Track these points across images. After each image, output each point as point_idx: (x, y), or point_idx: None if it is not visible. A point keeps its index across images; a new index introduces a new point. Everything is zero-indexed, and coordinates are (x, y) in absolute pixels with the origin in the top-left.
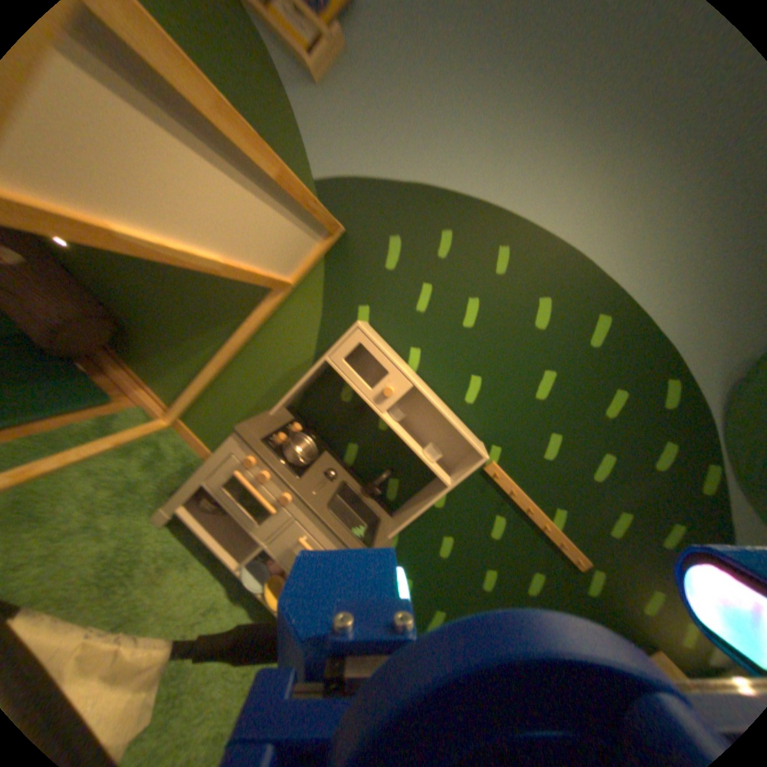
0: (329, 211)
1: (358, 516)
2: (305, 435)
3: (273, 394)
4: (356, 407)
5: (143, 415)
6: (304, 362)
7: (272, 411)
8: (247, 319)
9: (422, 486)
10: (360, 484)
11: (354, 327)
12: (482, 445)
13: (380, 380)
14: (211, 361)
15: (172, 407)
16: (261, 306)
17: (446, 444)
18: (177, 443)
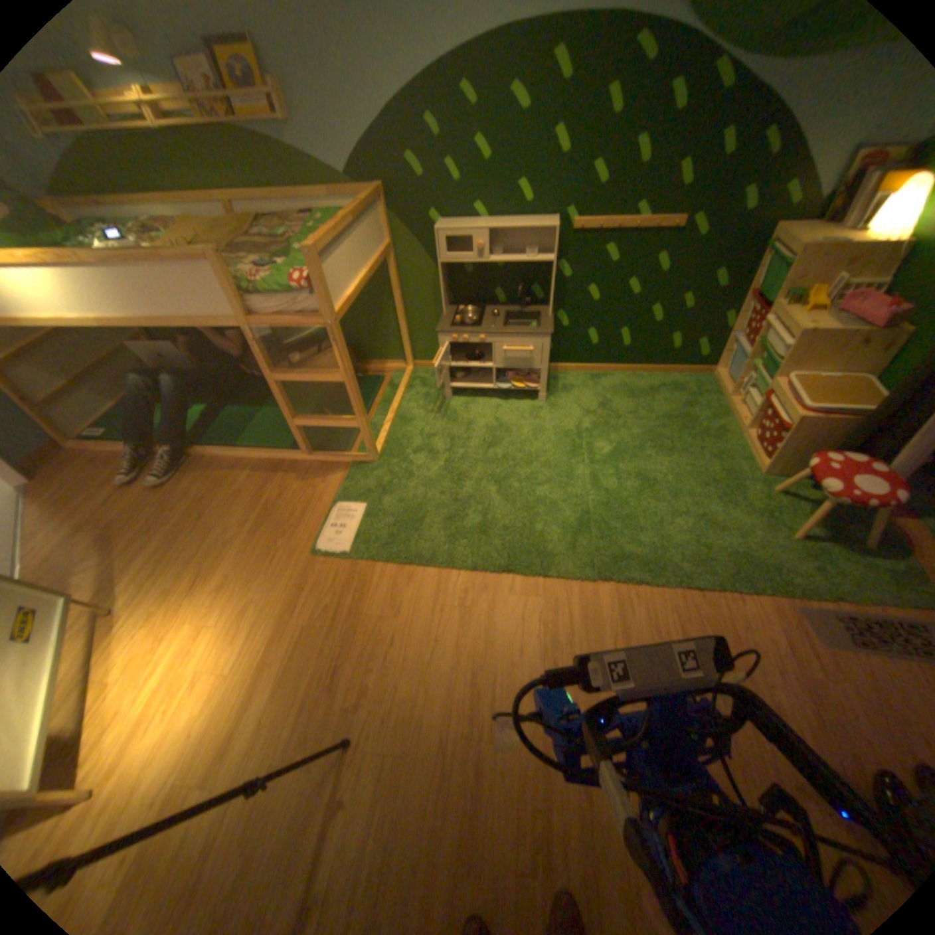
0: (363, 183)
1: (527, 323)
2: (468, 310)
3: (436, 307)
4: (477, 271)
5: (398, 374)
6: (432, 276)
7: (442, 314)
8: (389, 284)
9: (549, 276)
10: (517, 307)
11: (436, 230)
12: (556, 220)
13: (474, 244)
14: (396, 321)
15: (404, 361)
16: (387, 270)
17: (539, 240)
18: (422, 373)
